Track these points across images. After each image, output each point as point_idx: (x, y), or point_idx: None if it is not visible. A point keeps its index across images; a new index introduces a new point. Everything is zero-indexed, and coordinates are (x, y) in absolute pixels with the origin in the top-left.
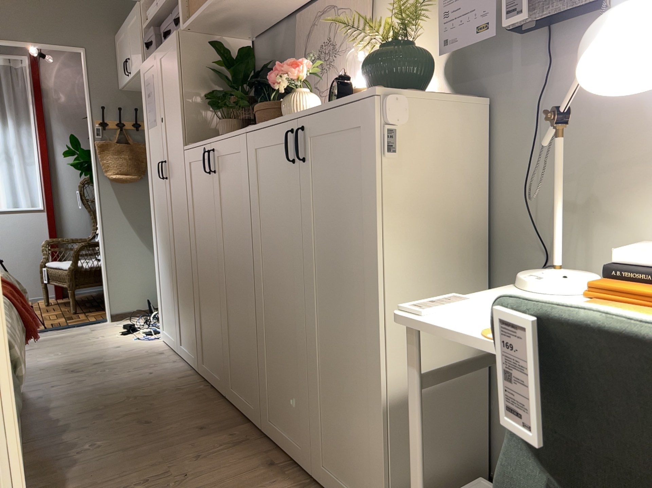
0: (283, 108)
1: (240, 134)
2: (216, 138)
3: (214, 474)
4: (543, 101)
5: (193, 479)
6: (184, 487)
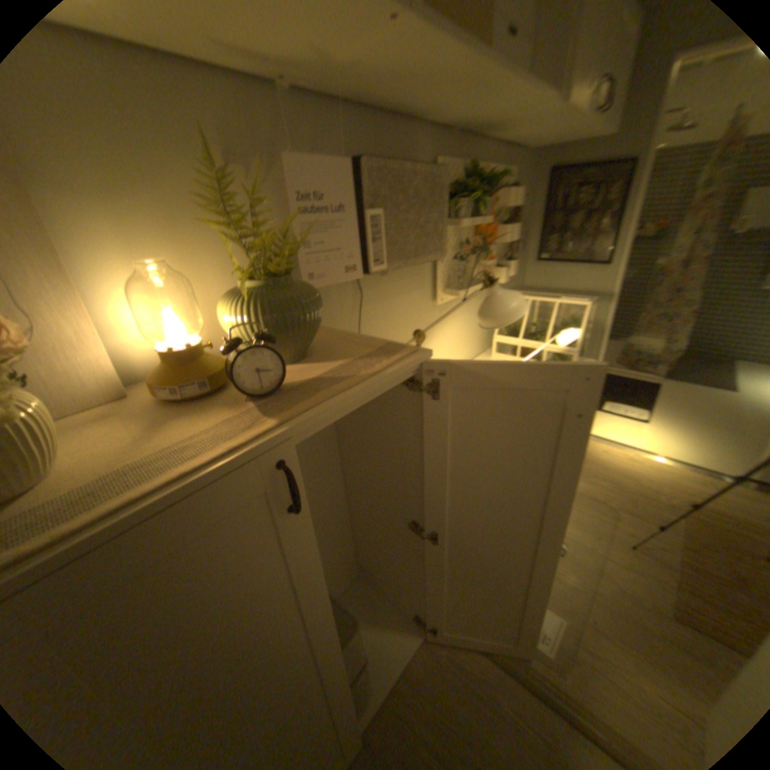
0: None
1: None
2: None
3: None
4: (359, 320)
5: None
6: None
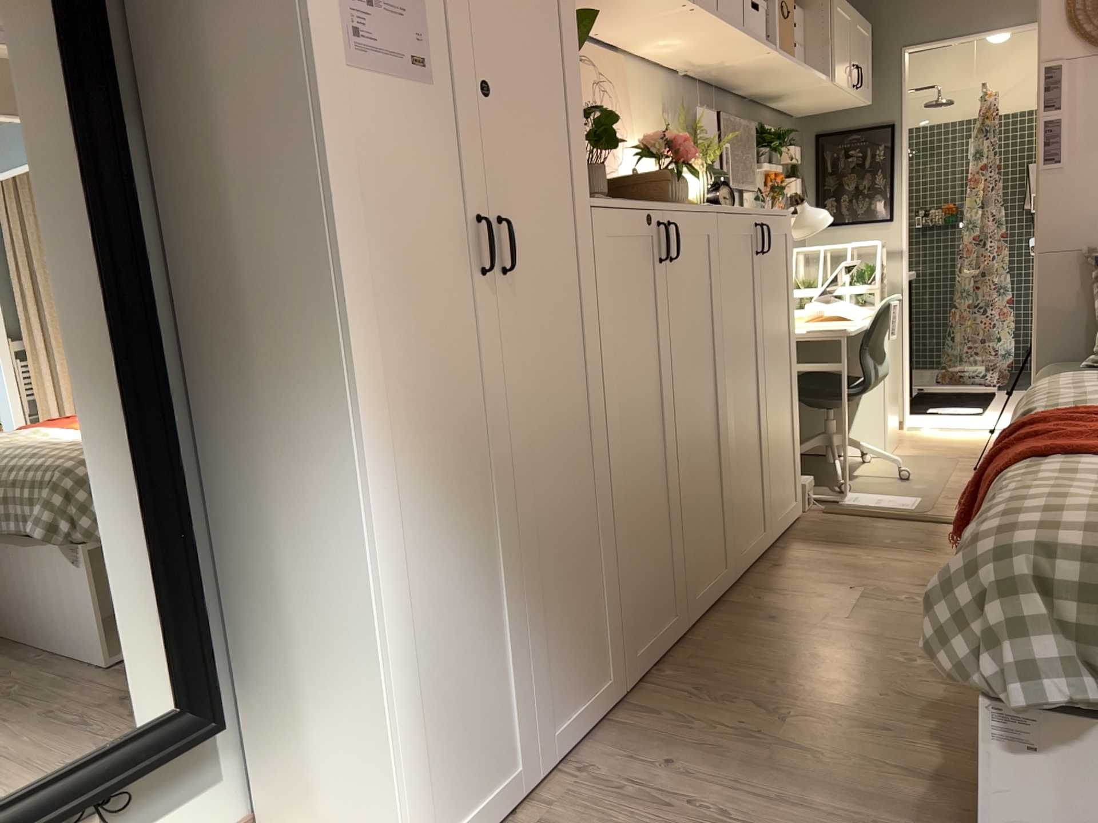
0: (672, 186)
1: (710, 211)
2: (649, 202)
3: (825, 581)
4: None
5: (846, 586)
6: (861, 585)
